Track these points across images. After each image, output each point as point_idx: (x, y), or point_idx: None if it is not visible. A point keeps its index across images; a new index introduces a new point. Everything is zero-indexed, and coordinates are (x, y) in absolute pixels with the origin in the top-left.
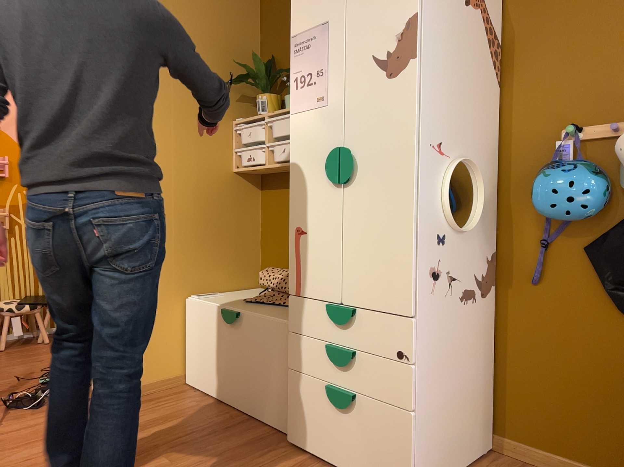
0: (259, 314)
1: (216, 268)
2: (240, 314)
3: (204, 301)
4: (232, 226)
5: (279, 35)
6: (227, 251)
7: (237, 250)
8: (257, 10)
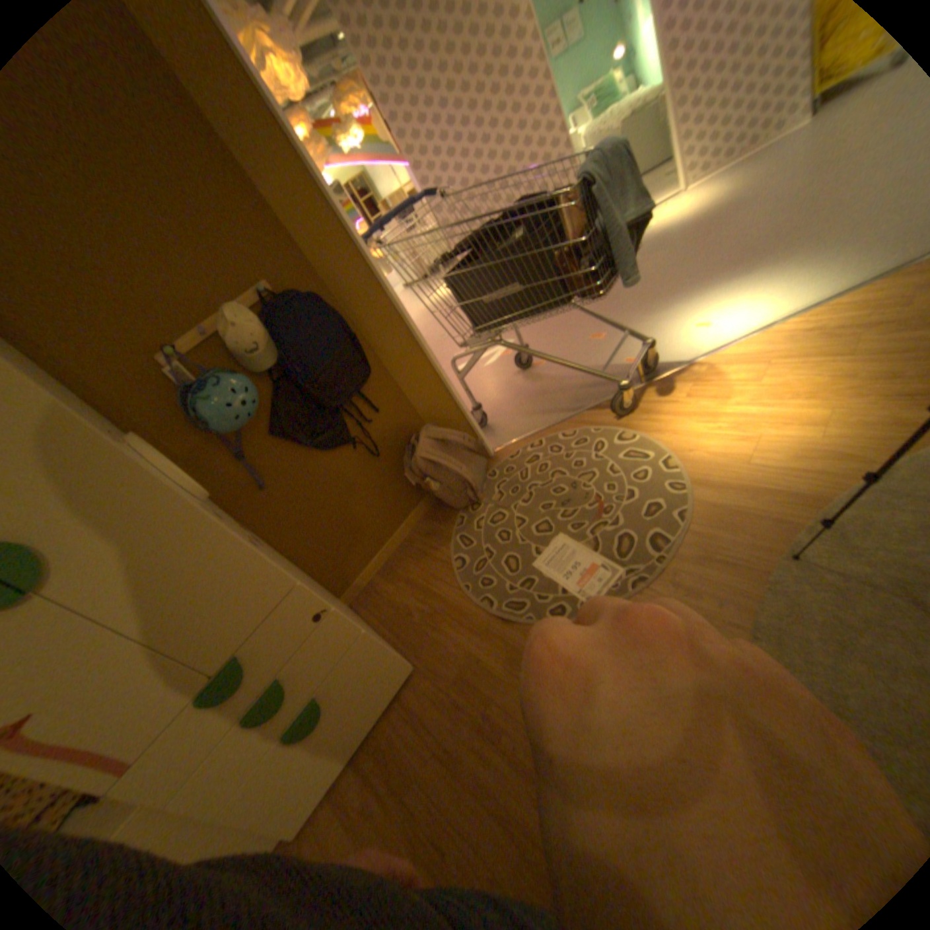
0: None
1: None
2: None
3: None
4: None
5: None
6: None
7: None
8: None
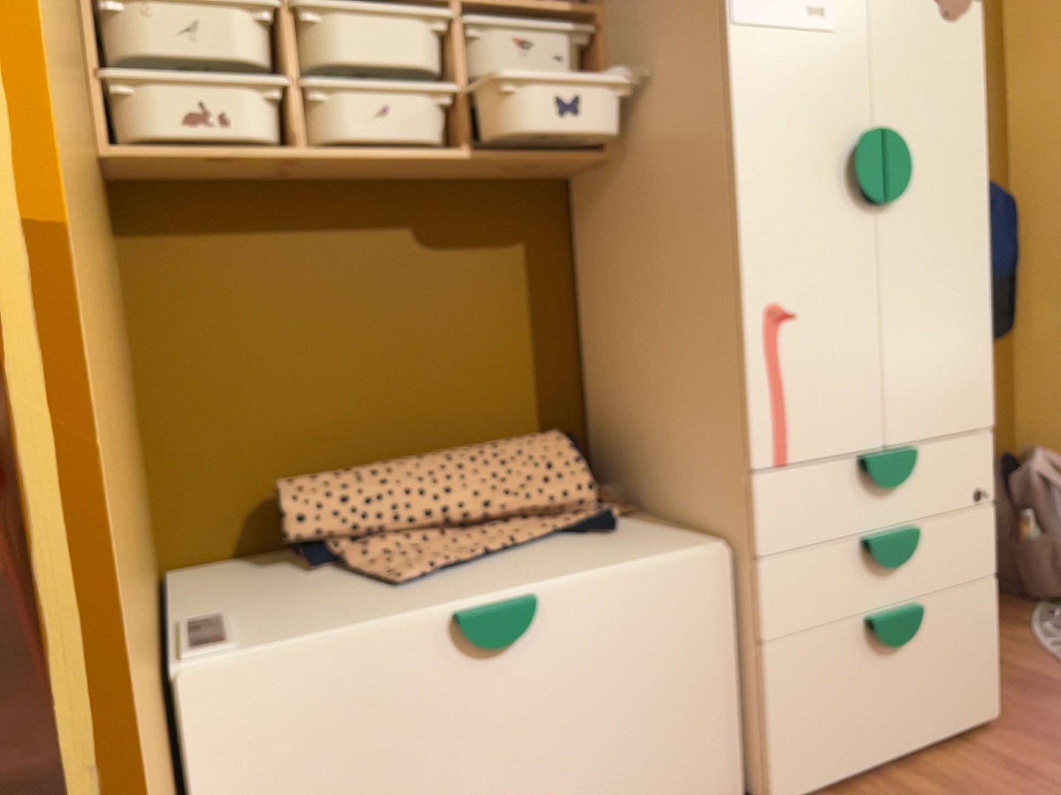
0: (594, 574)
1: None
2: (541, 600)
3: (307, 645)
4: None
5: None
6: None
7: None
8: None
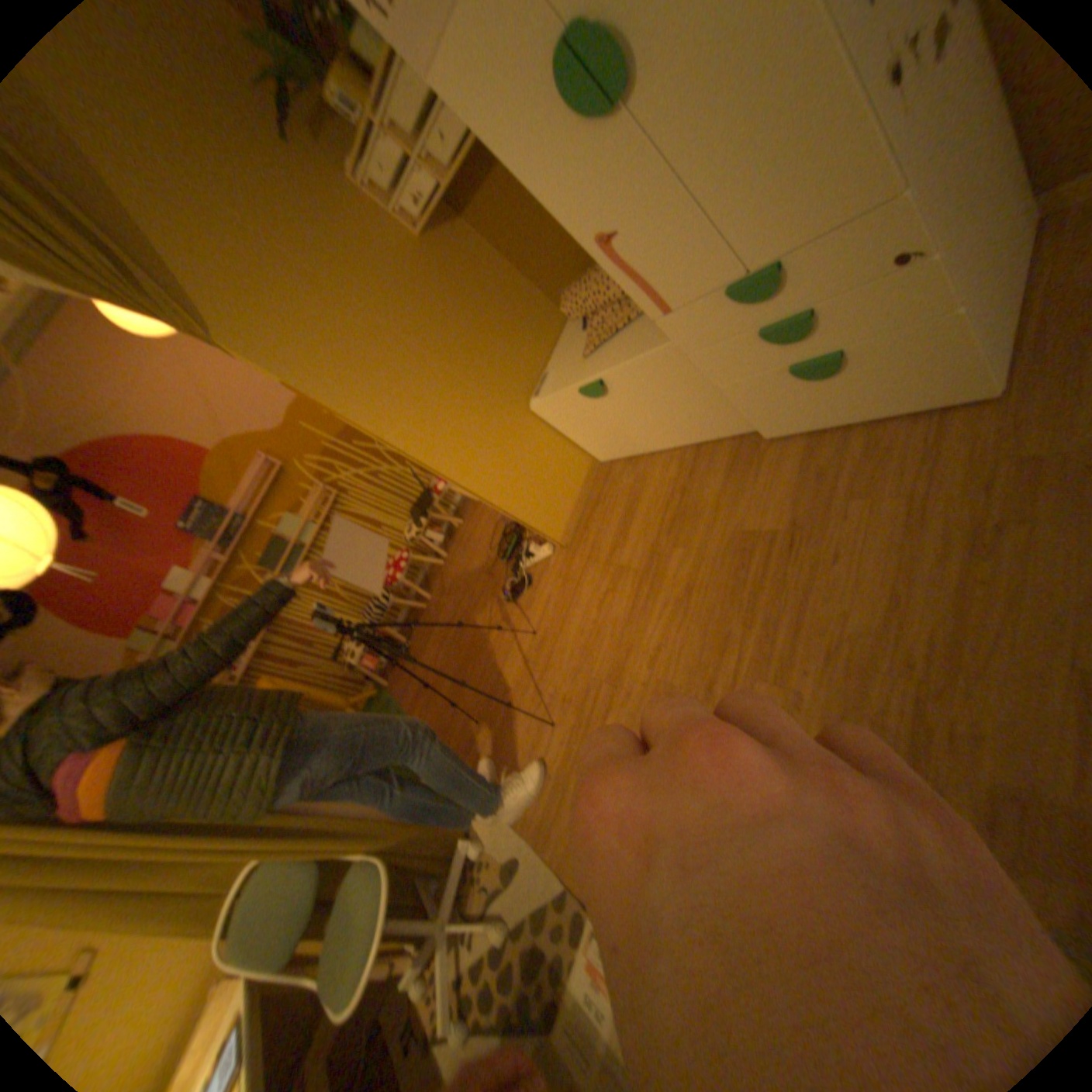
0: (625, 360)
1: (519, 348)
2: (604, 377)
3: (551, 394)
4: (483, 292)
5: None
6: (508, 321)
7: (514, 309)
8: None
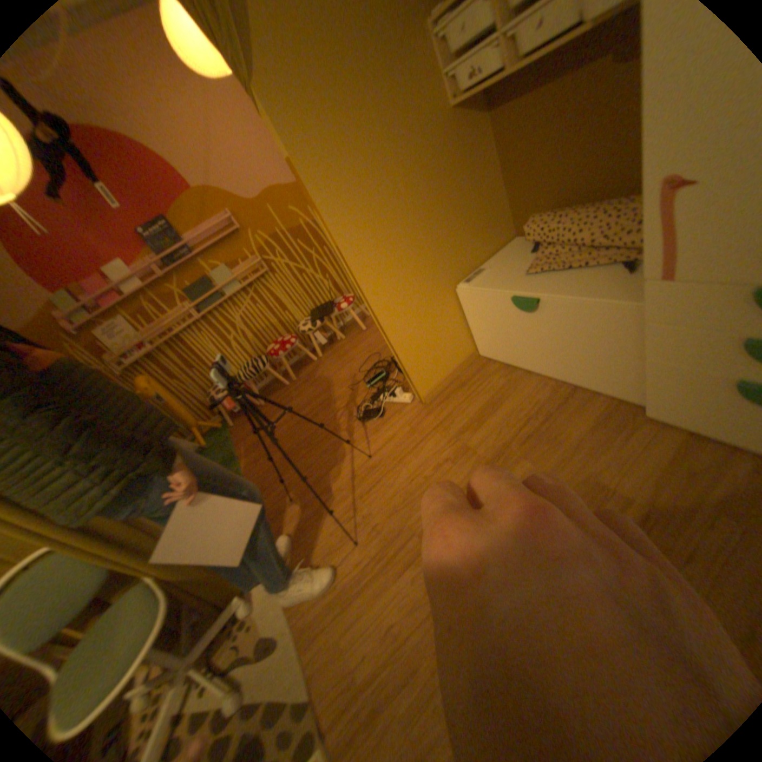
0: (571, 295)
1: (471, 240)
2: (542, 298)
3: (481, 288)
4: (470, 182)
5: None
6: (475, 214)
7: (484, 207)
8: None
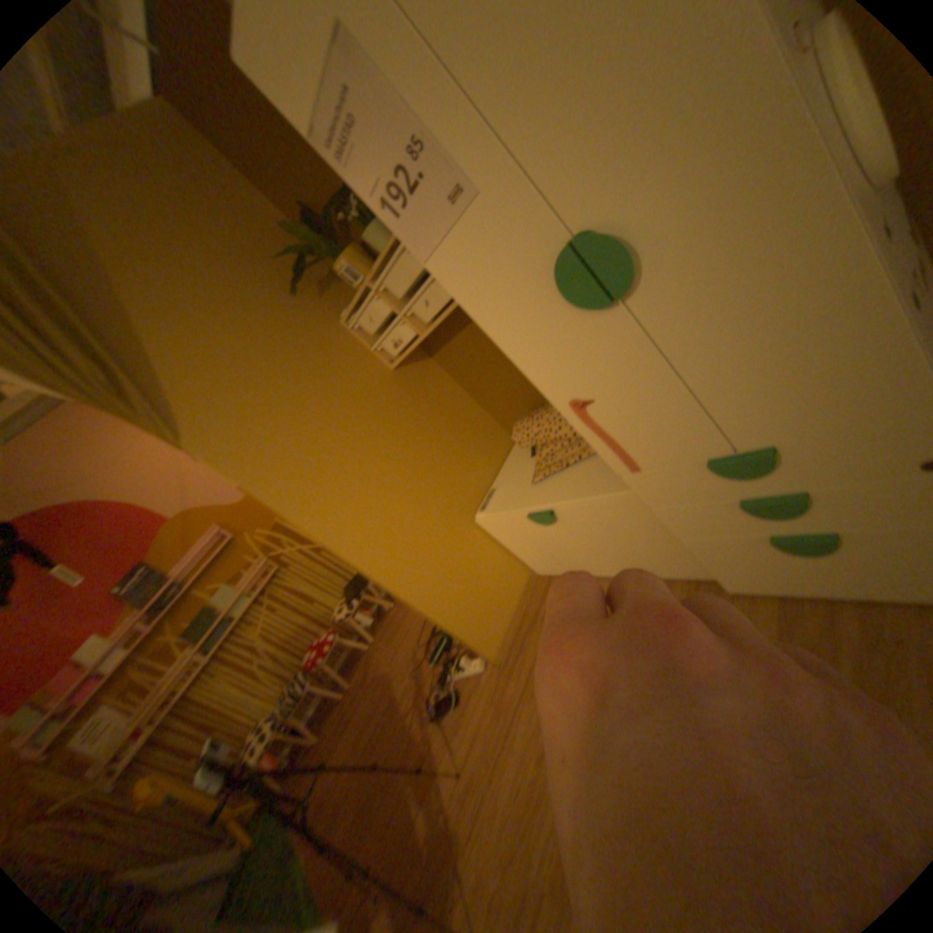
0: (579, 497)
1: (470, 465)
2: (555, 508)
3: (498, 512)
4: (444, 417)
5: (277, 164)
6: (463, 442)
7: (469, 431)
8: (223, 159)
